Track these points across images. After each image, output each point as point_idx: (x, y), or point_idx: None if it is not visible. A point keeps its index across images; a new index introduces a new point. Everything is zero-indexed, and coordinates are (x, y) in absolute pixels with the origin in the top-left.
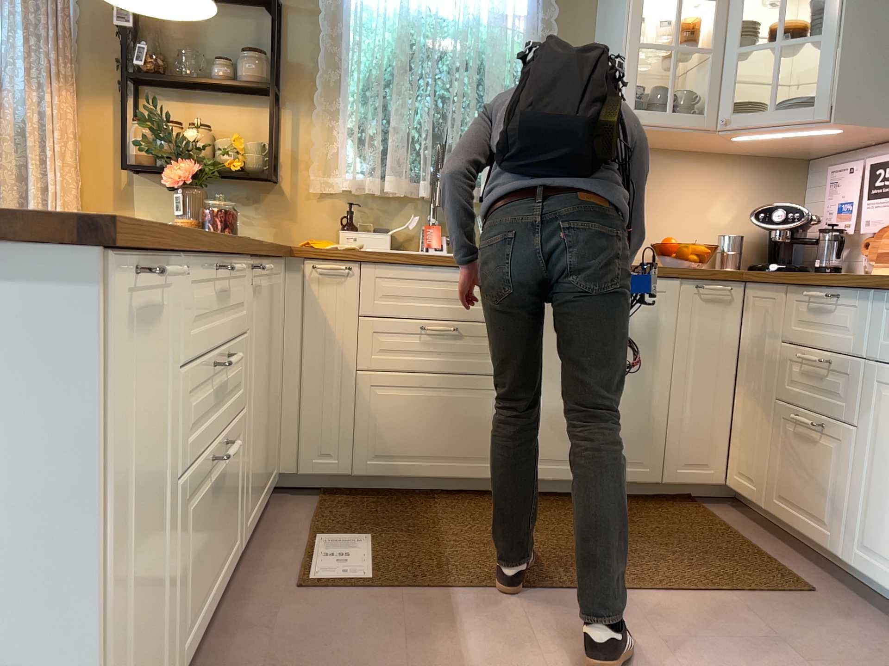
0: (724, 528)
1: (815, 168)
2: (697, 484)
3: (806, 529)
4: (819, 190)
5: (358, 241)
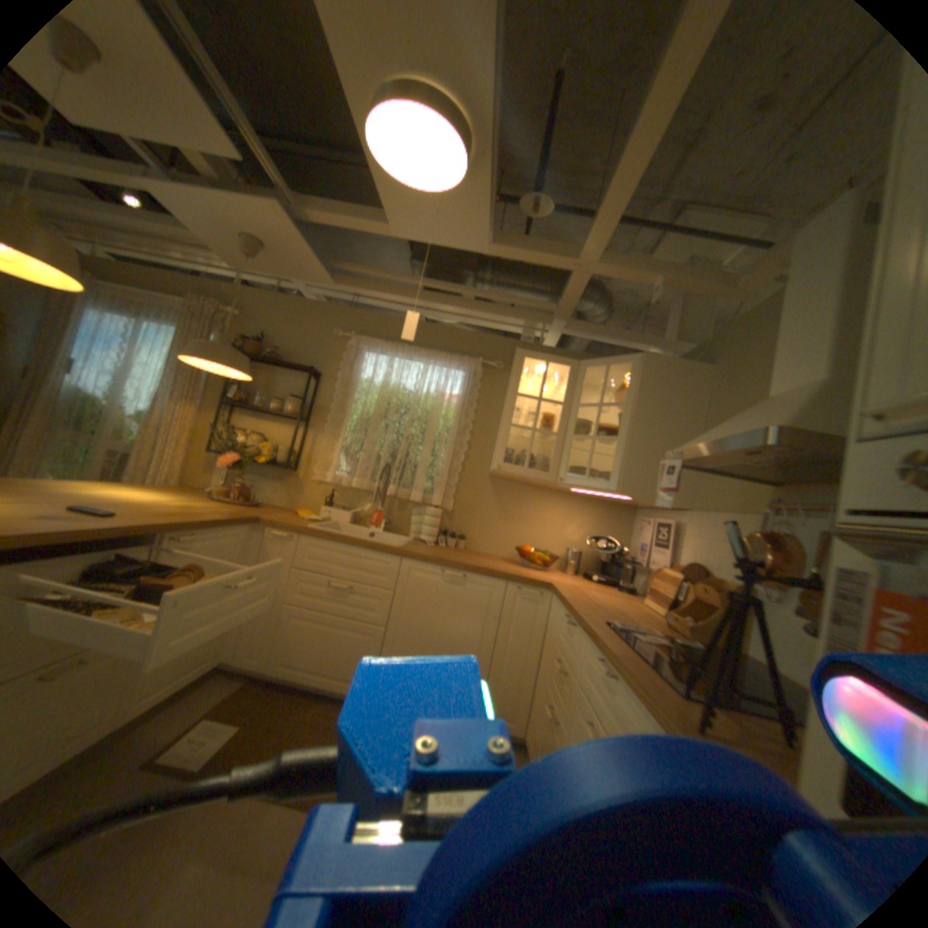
0: None
1: (639, 516)
2: None
3: None
4: (639, 531)
5: (331, 515)
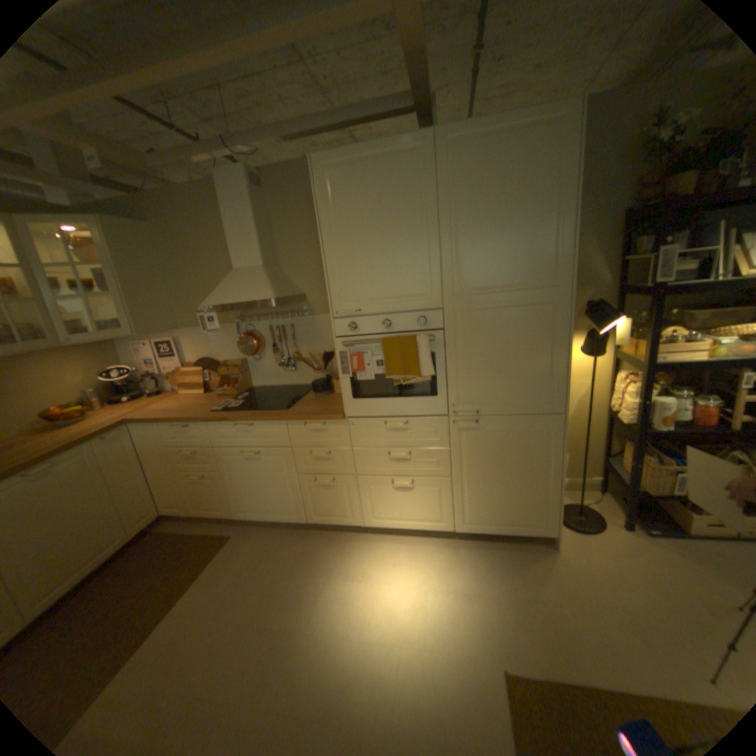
0: (172, 538)
1: (116, 341)
2: (145, 527)
3: (210, 516)
4: (123, 352)
5: None
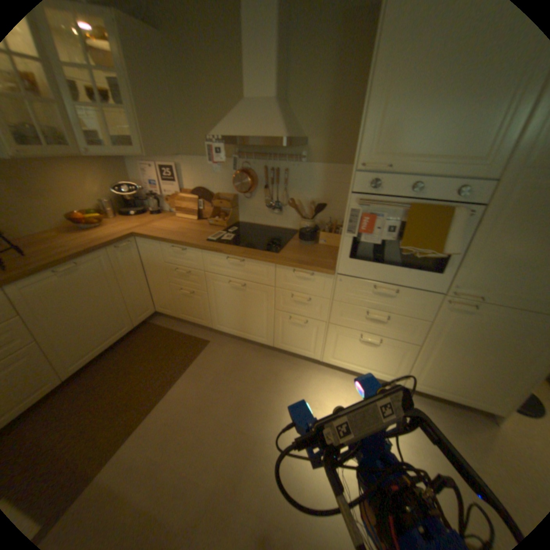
0: (165, 331)
1: (126, 158)
2: (145, 318)
3: (195, 321)
4: (131, 169)
5: None
